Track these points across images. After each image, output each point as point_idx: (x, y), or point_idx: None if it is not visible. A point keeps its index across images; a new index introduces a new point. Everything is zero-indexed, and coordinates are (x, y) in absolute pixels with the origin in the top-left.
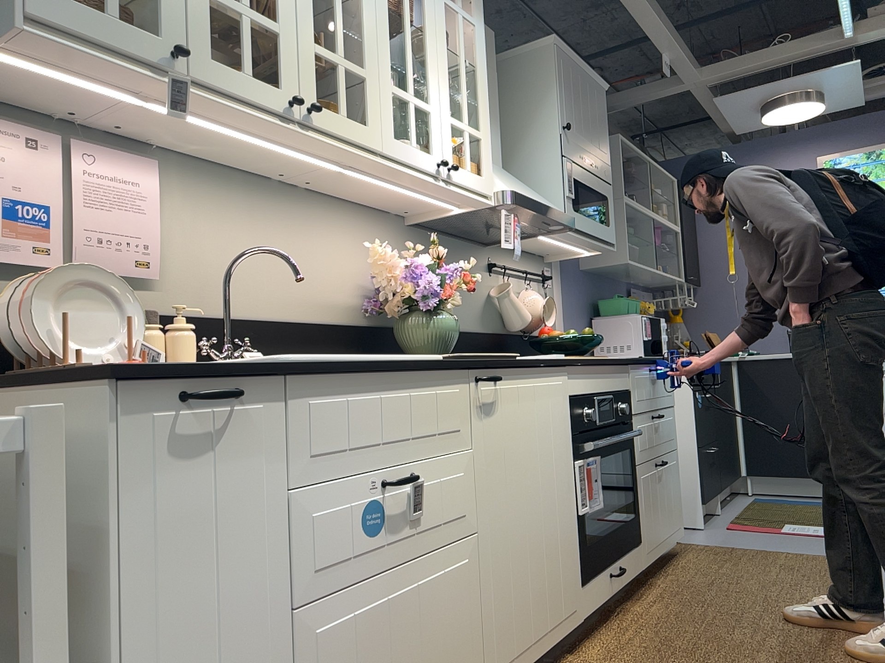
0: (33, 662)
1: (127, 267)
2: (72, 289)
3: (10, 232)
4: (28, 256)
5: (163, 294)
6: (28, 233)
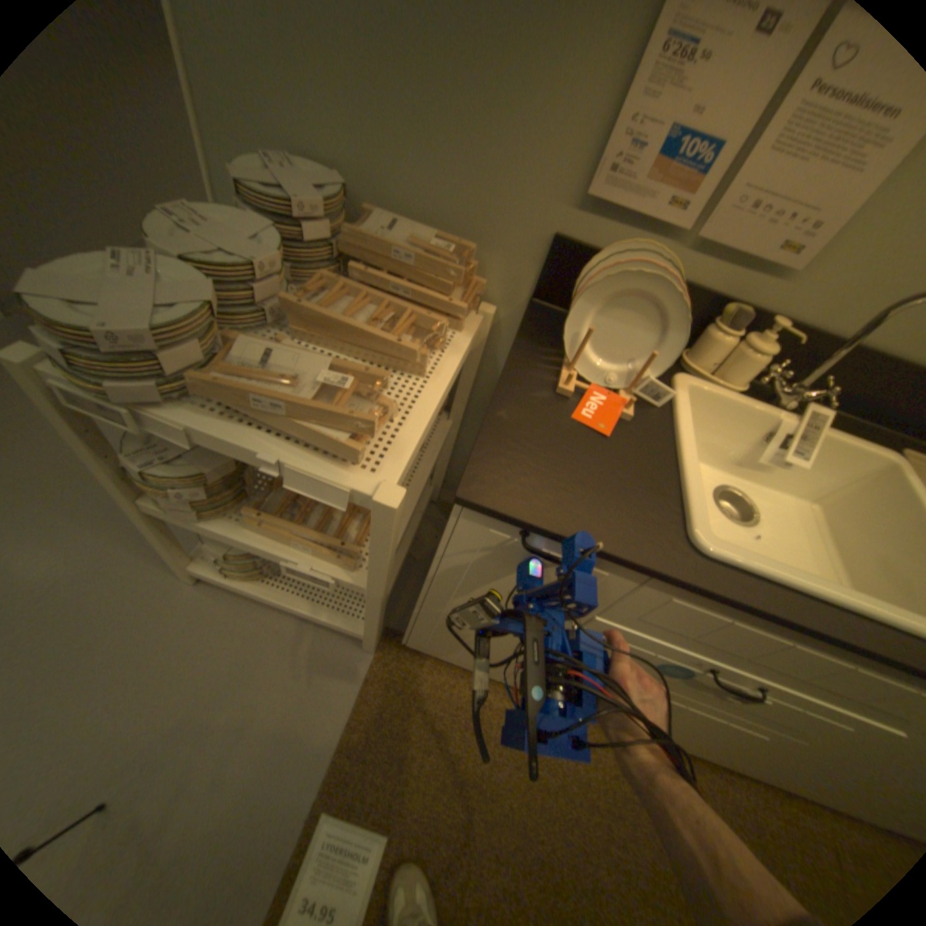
0: (373, 582)
1: (768, 245)
2: (636, 292)
3: (658, 172)
4: (661, 206)
5: (796, 285)
6: (677, 177)
